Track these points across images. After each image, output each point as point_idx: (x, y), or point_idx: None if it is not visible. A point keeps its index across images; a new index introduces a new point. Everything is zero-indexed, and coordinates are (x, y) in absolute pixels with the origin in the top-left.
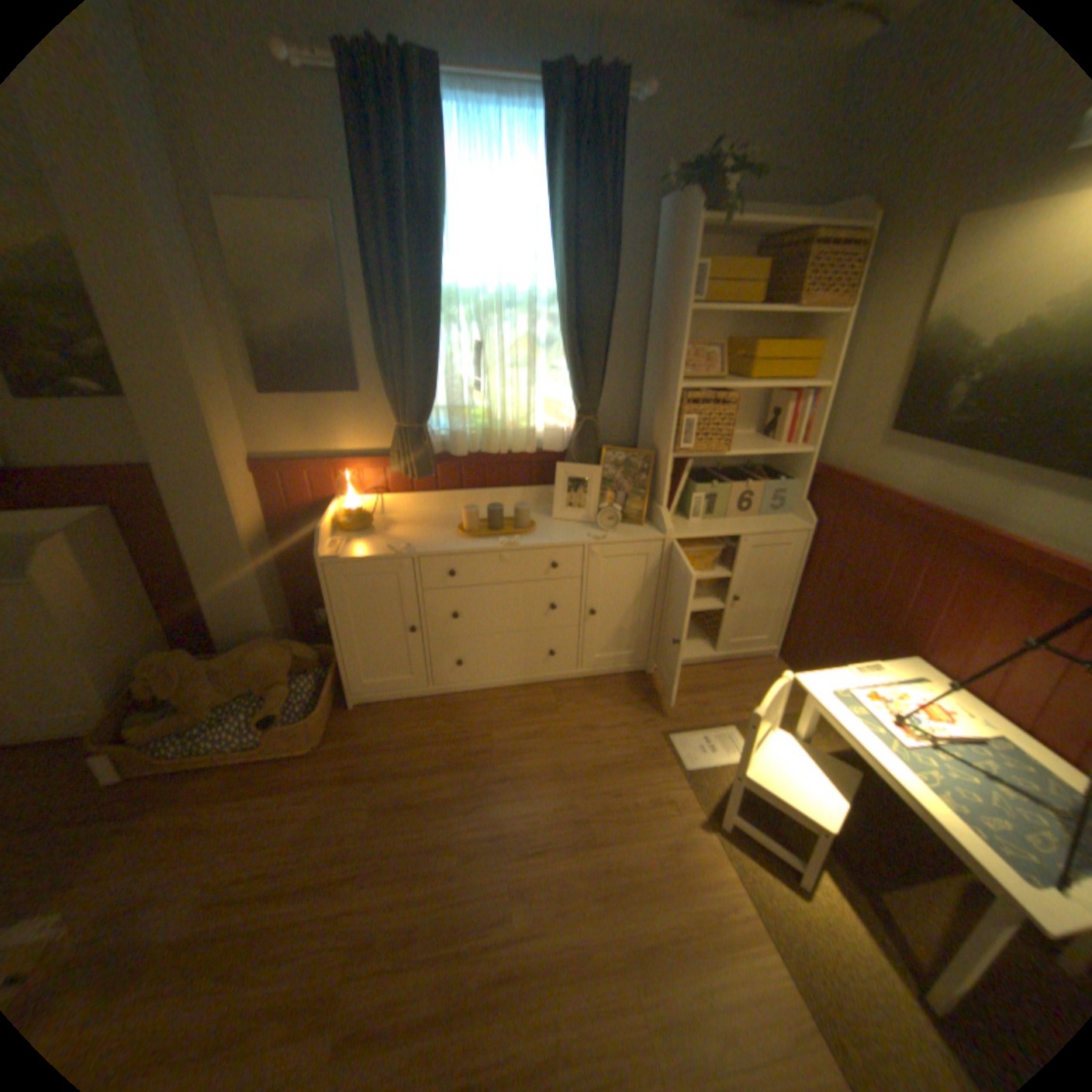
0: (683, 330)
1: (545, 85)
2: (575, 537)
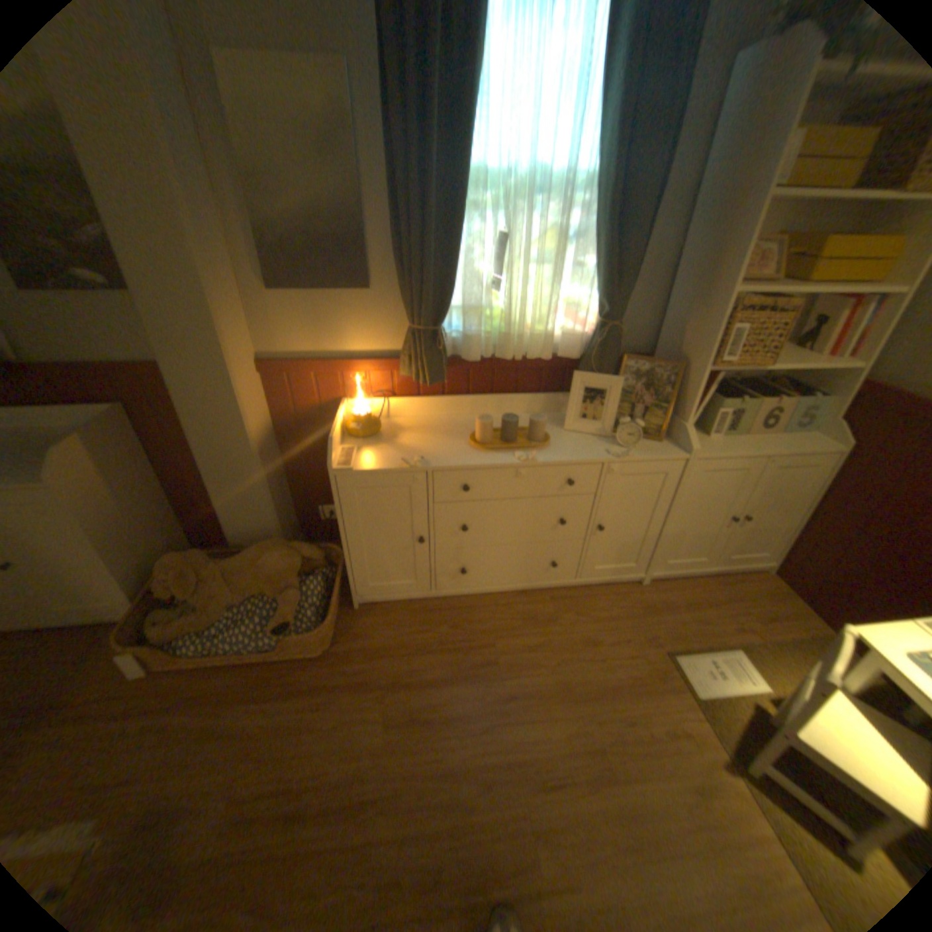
0: (755, 221)
1: None
2: (594, 453)
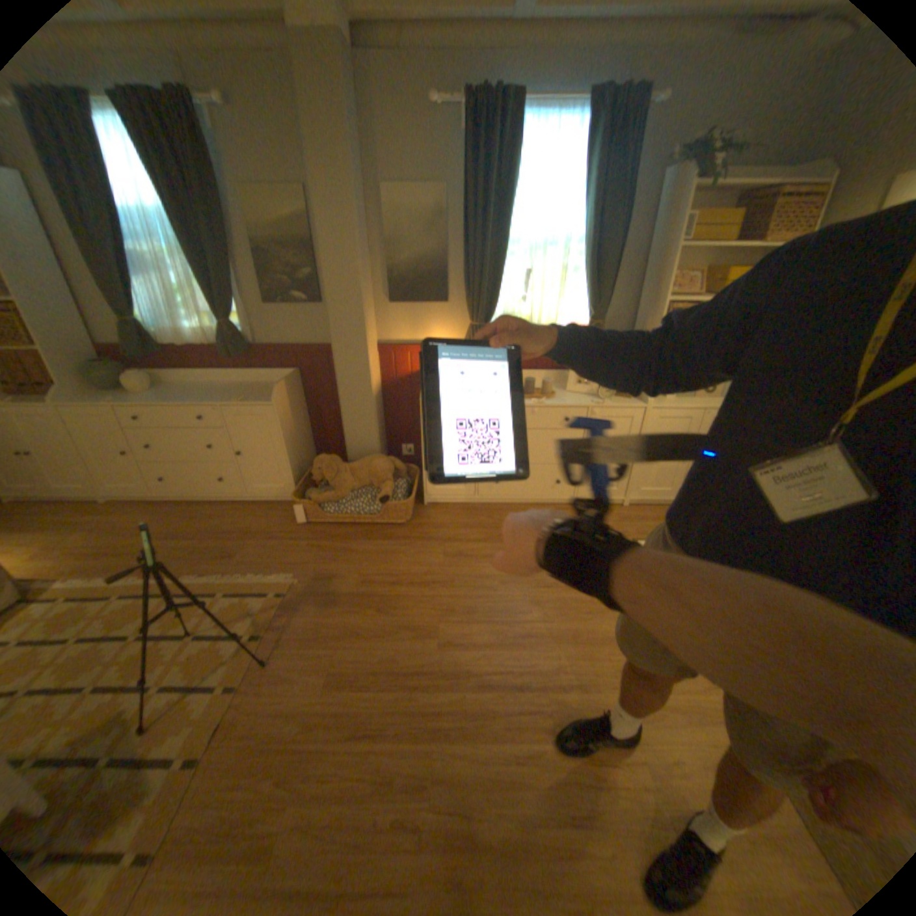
0: (673, 260)
1: (591, 99)
2: (582, 402)
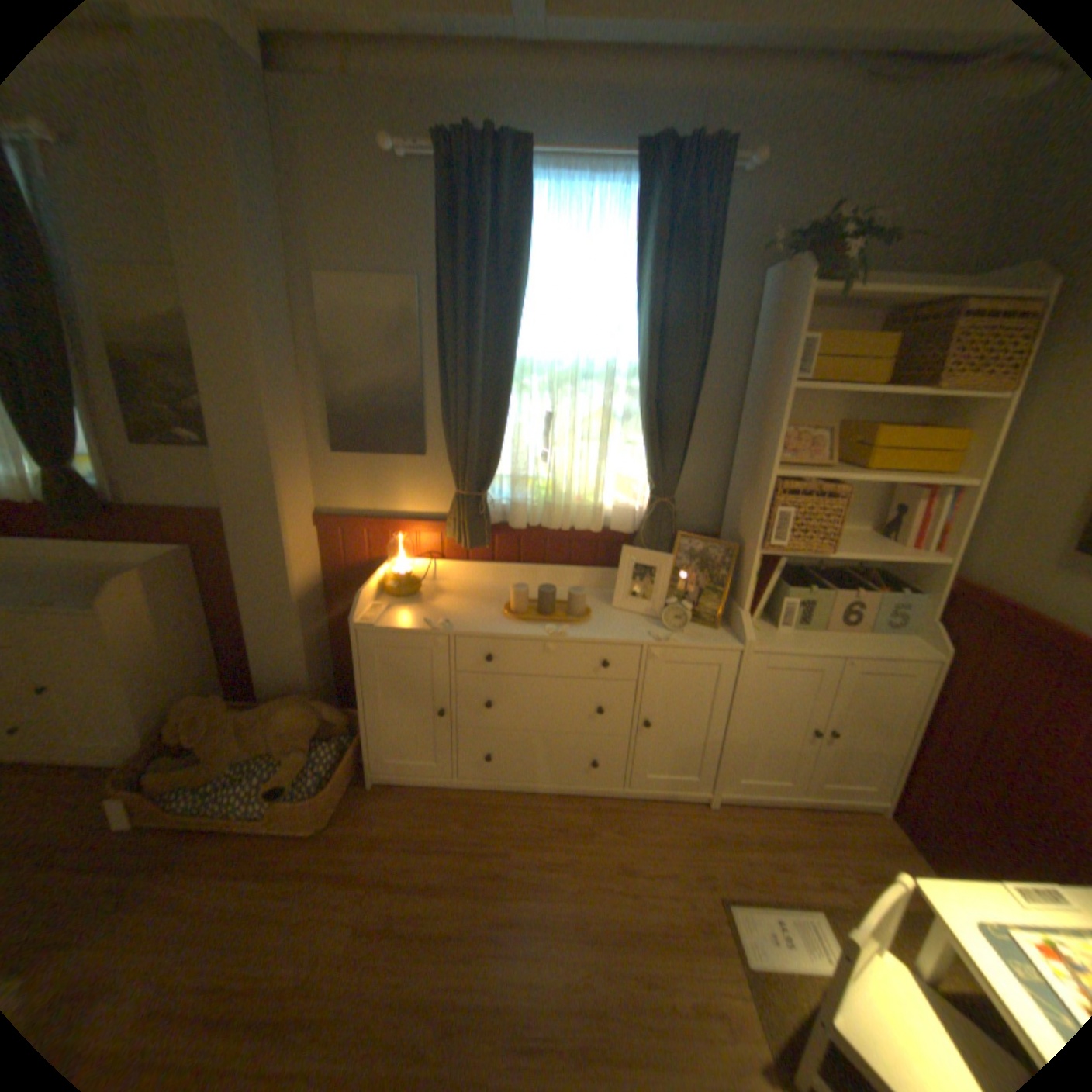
0: (783, 410)
1: (644, 159)
2: (634, 635)
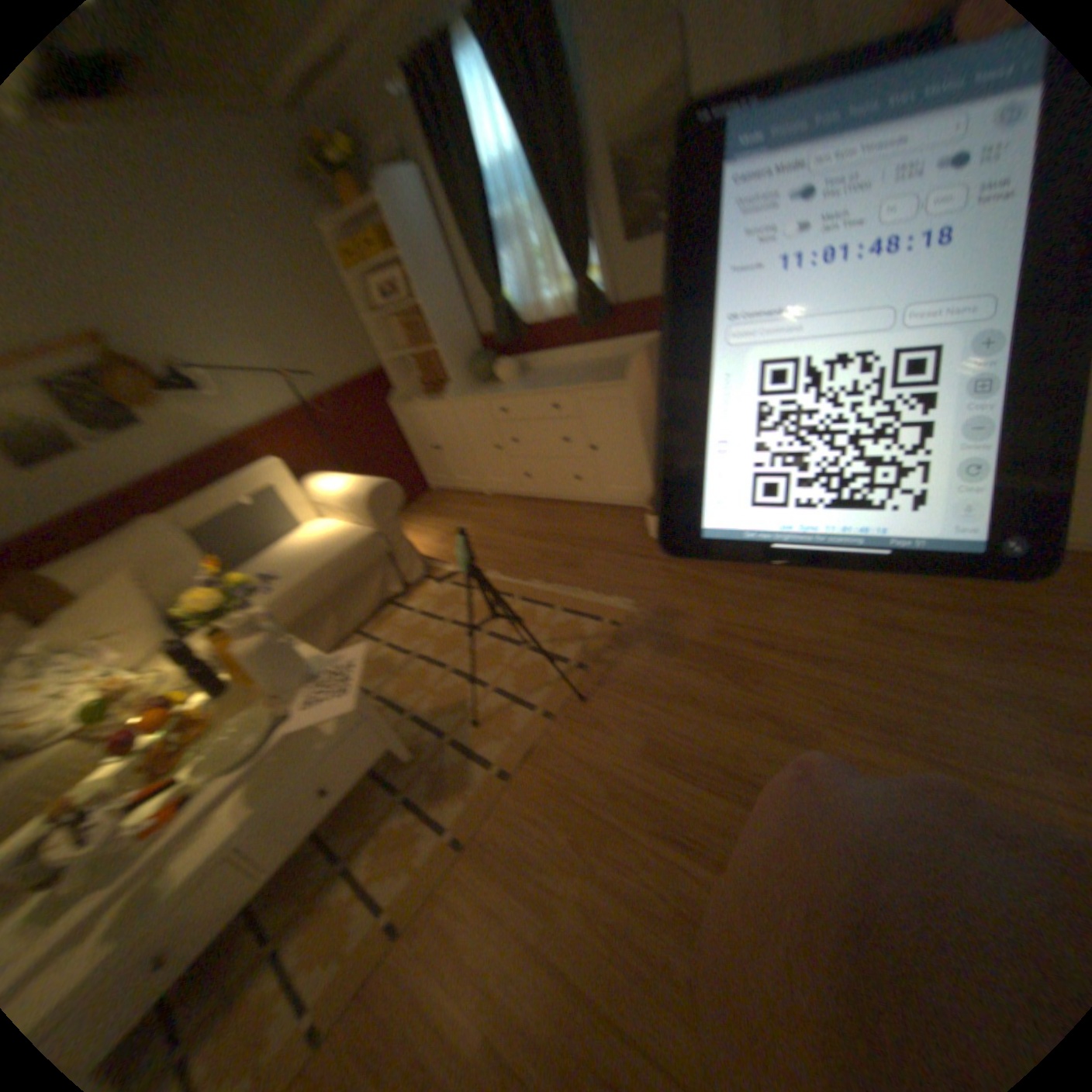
0: None
1: None
2: None
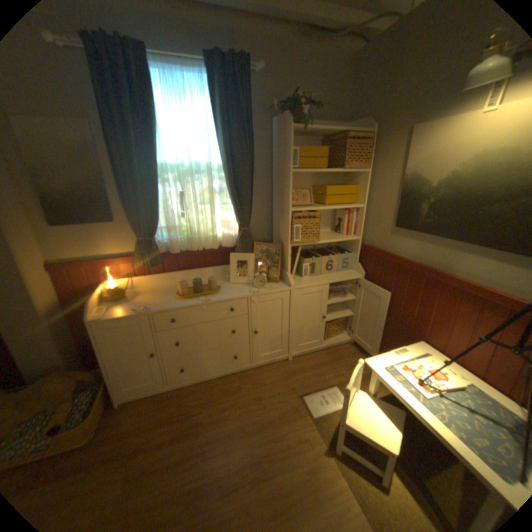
0: (289, 182)
1: (207, 61)
2: (243, 293)
